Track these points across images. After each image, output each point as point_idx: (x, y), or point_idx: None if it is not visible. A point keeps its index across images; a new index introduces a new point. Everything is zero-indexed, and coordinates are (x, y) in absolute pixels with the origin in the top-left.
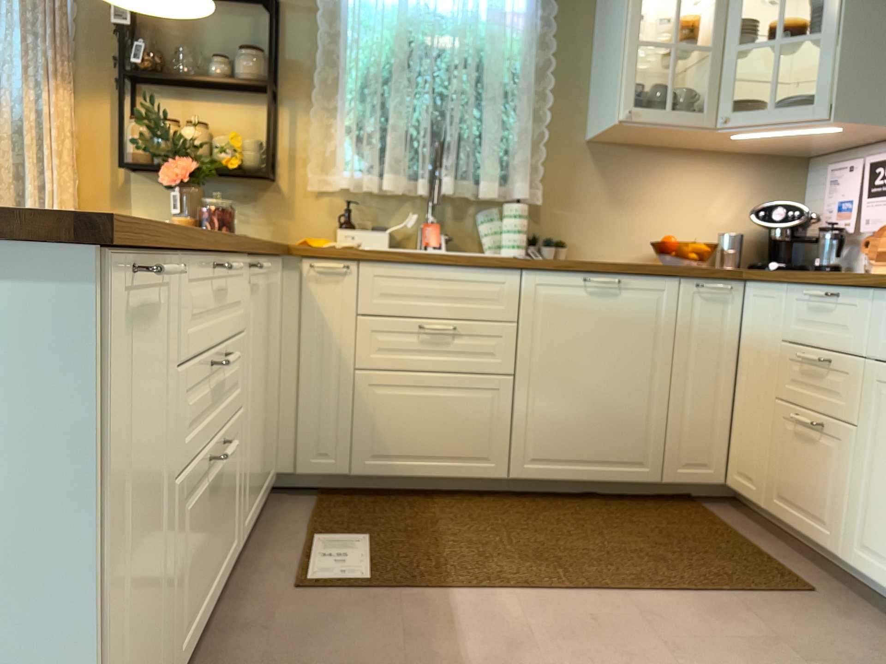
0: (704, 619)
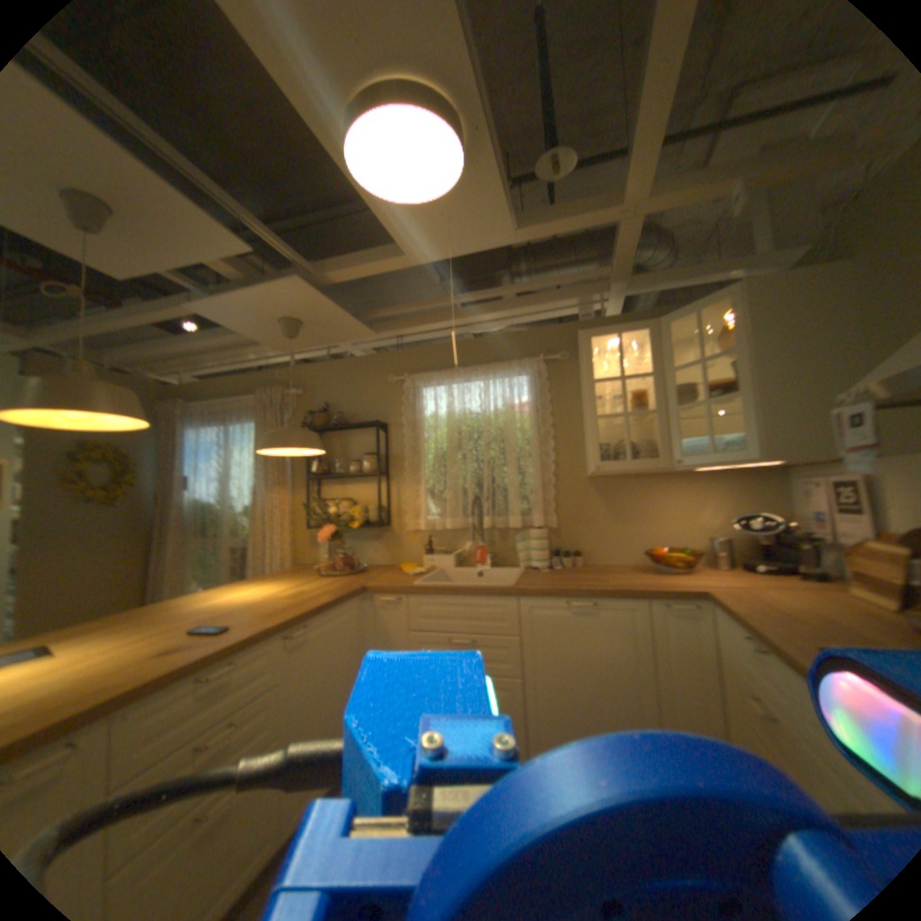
0: None
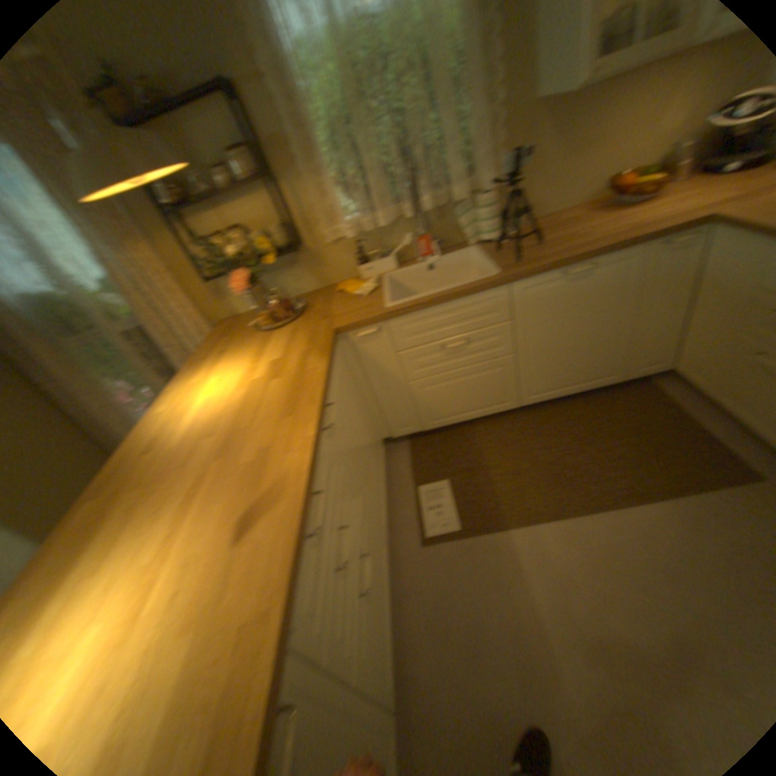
0: (683, 527)
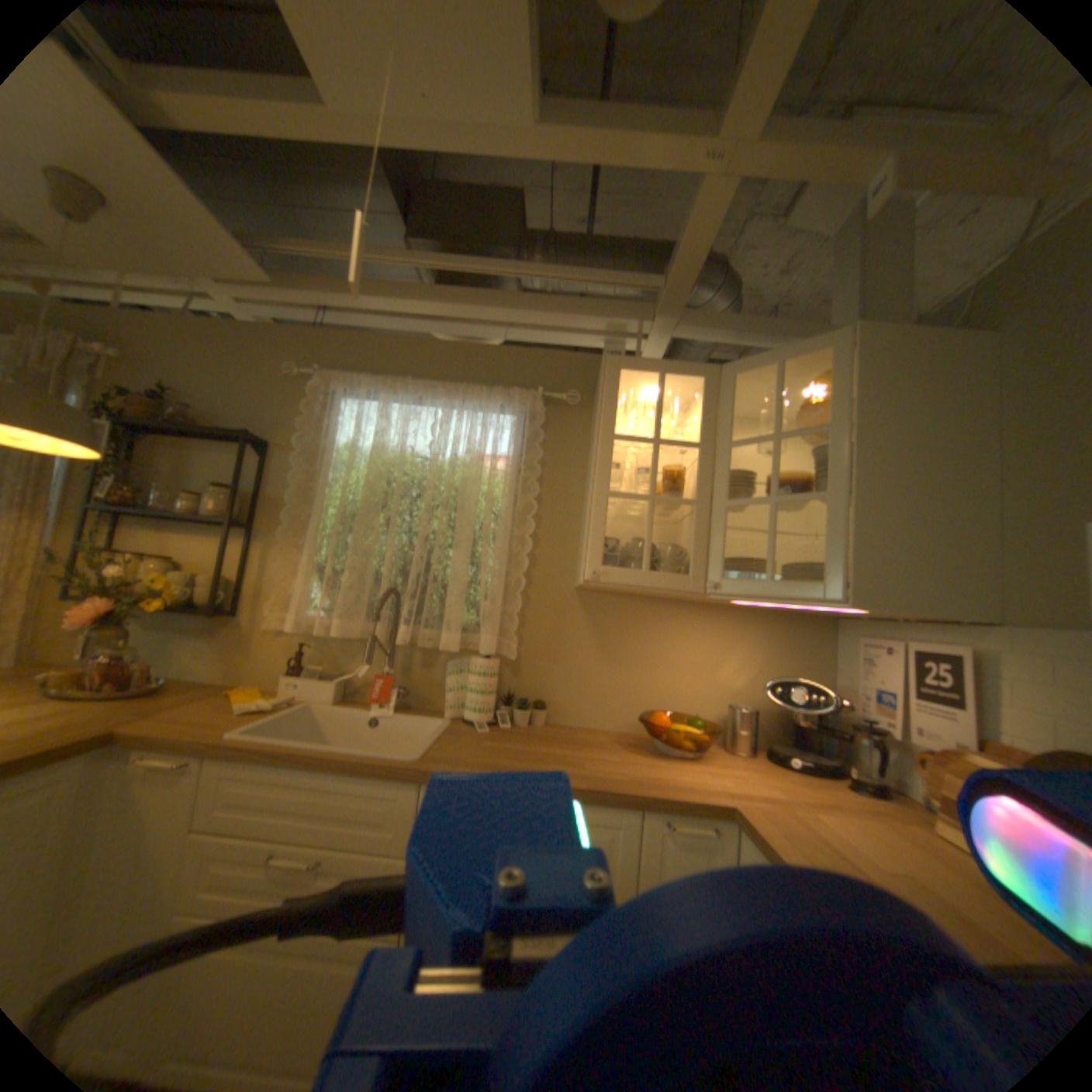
0: None
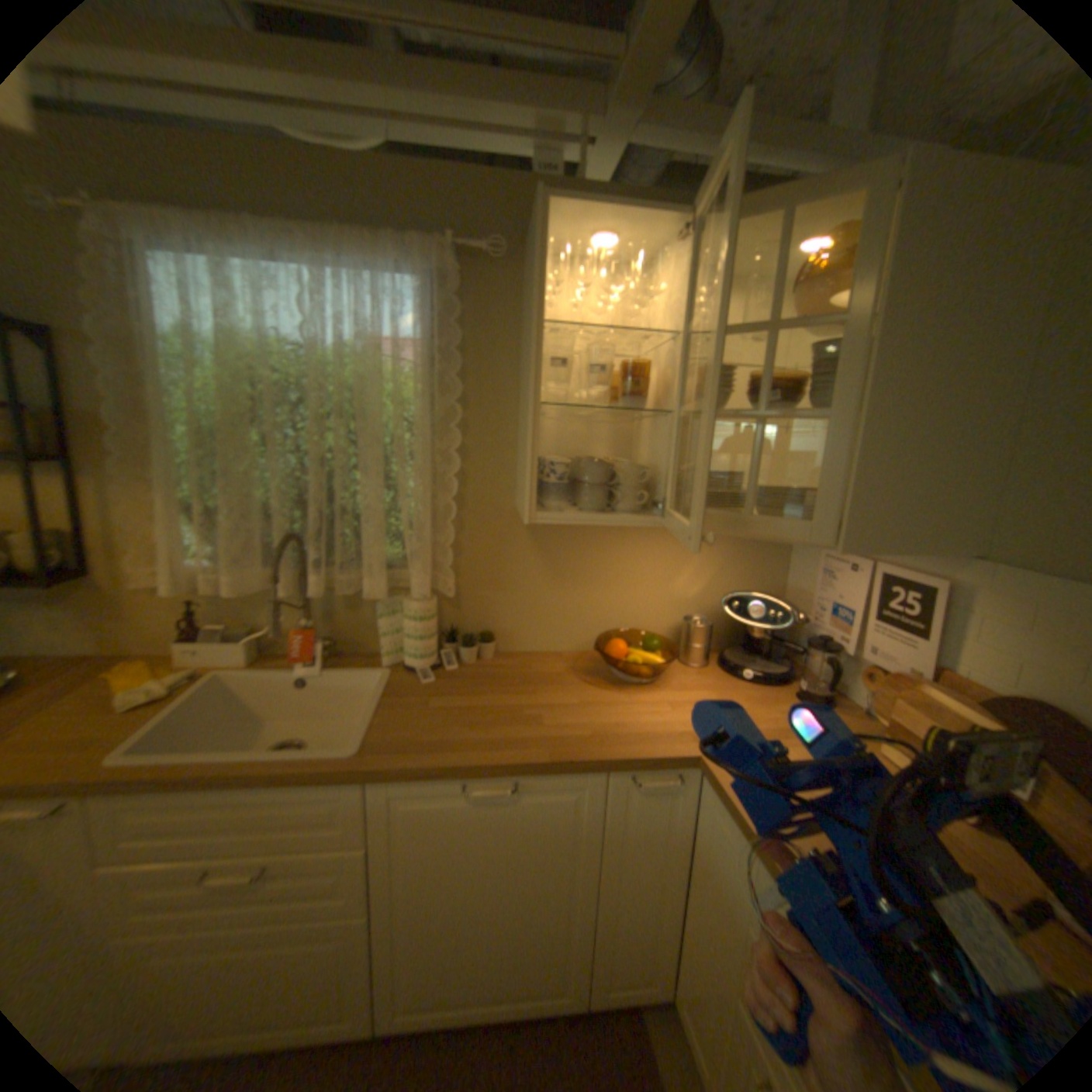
0: None
